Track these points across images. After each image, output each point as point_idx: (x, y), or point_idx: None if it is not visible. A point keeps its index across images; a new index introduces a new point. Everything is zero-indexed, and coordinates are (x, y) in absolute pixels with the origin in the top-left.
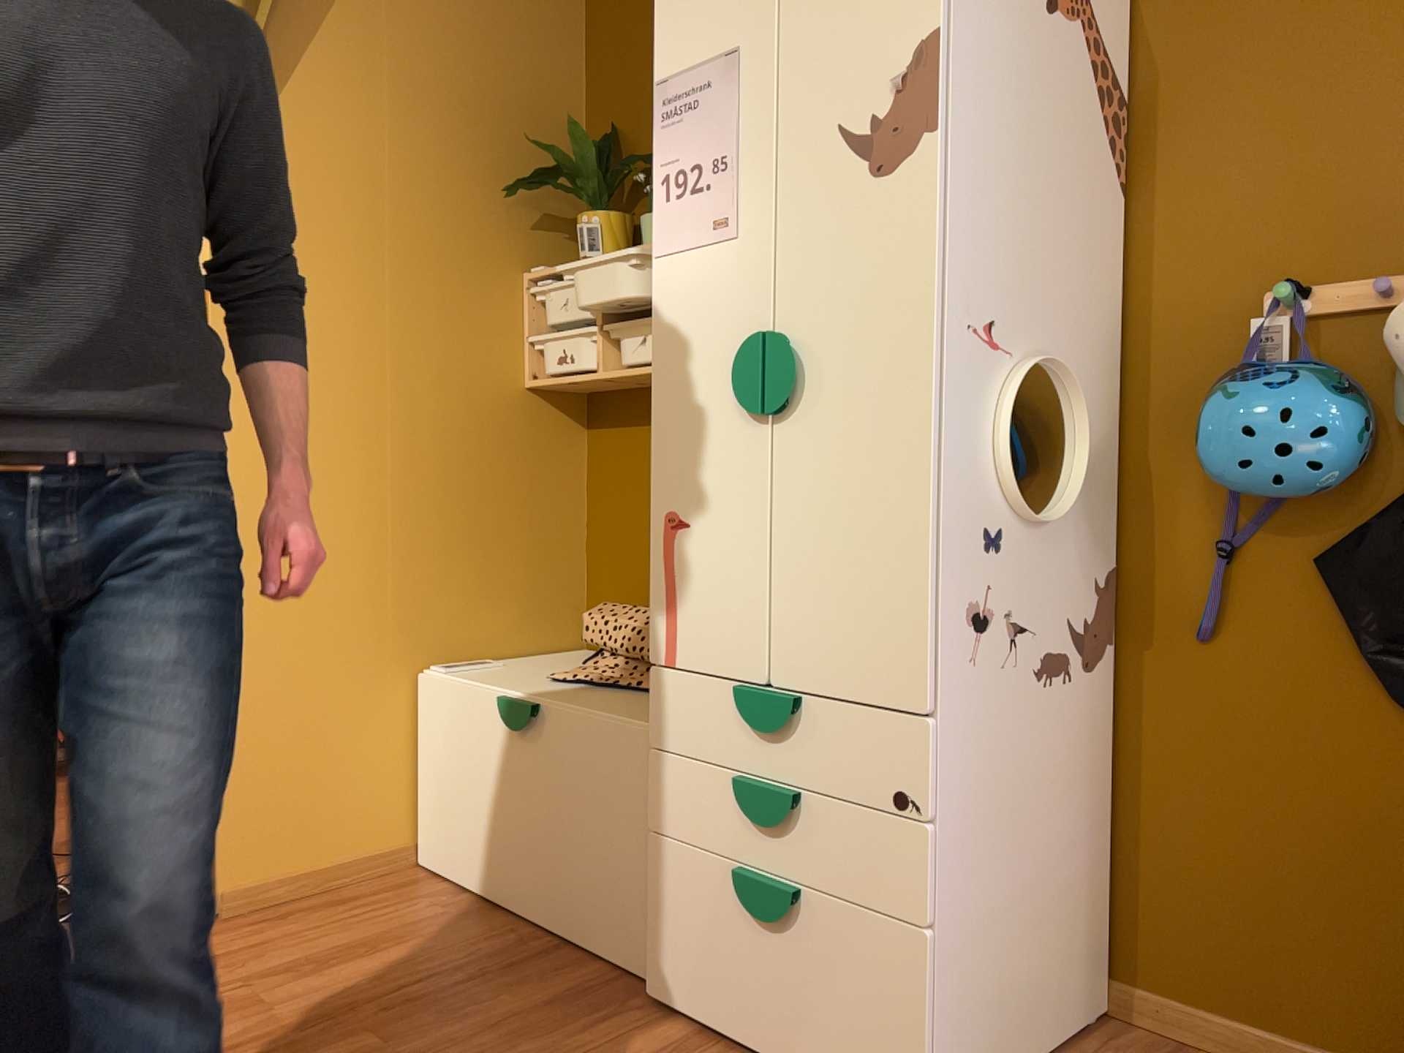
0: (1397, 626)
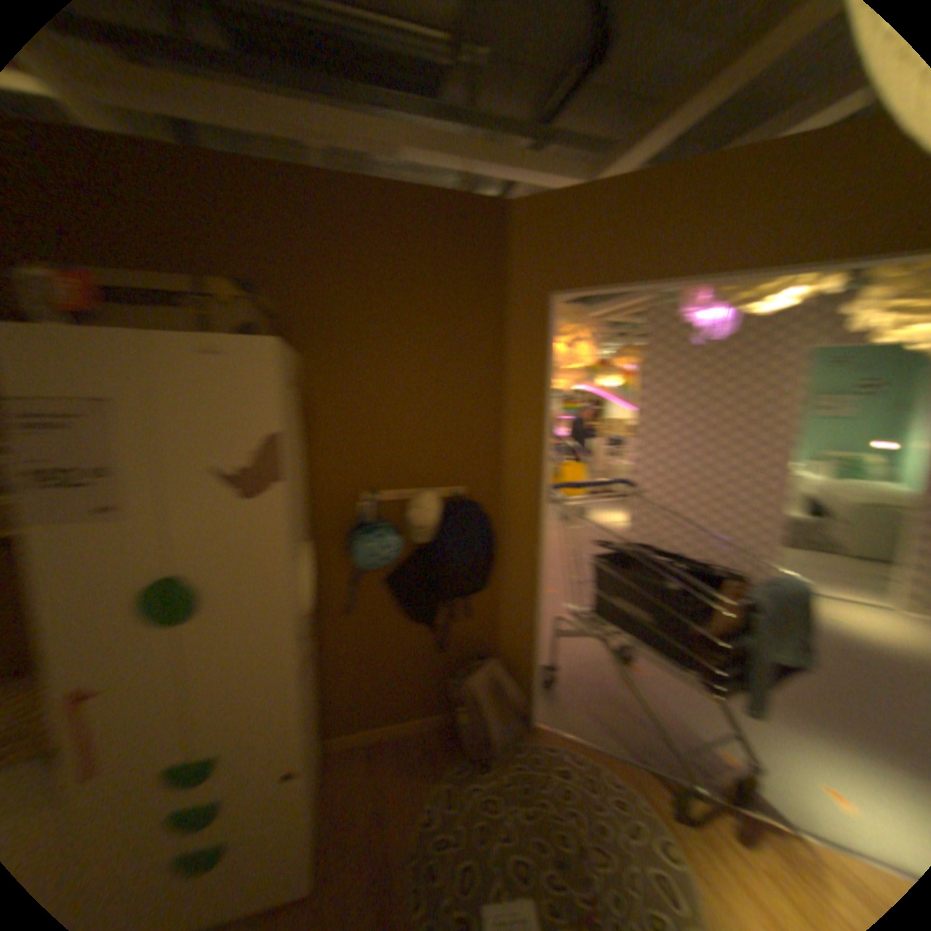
0: (404, 599)
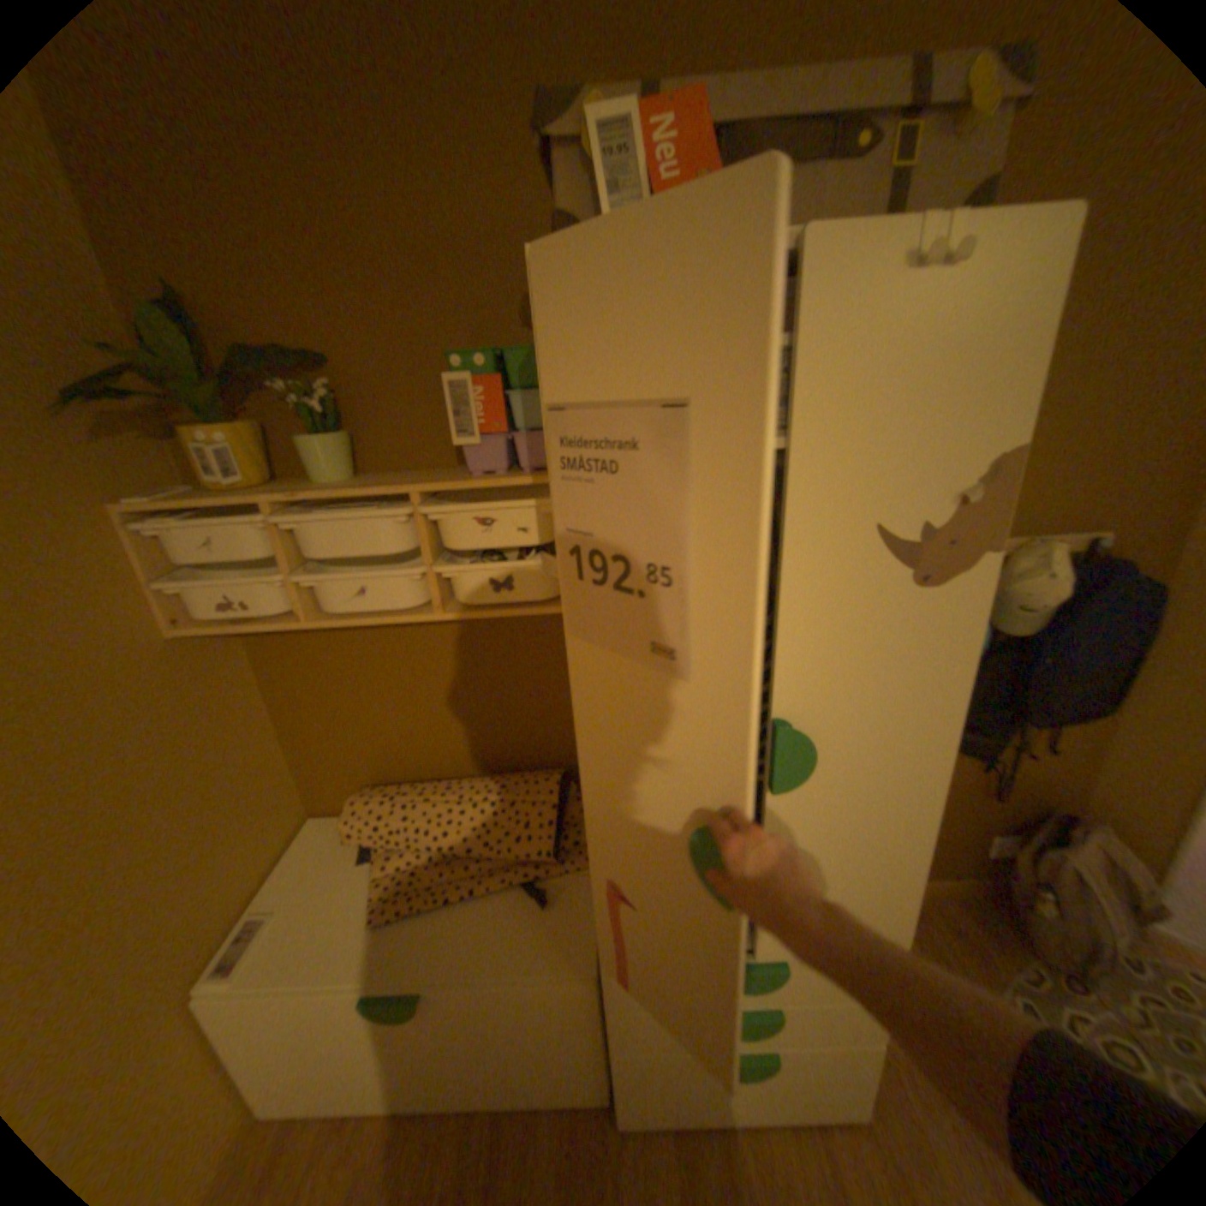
0: None
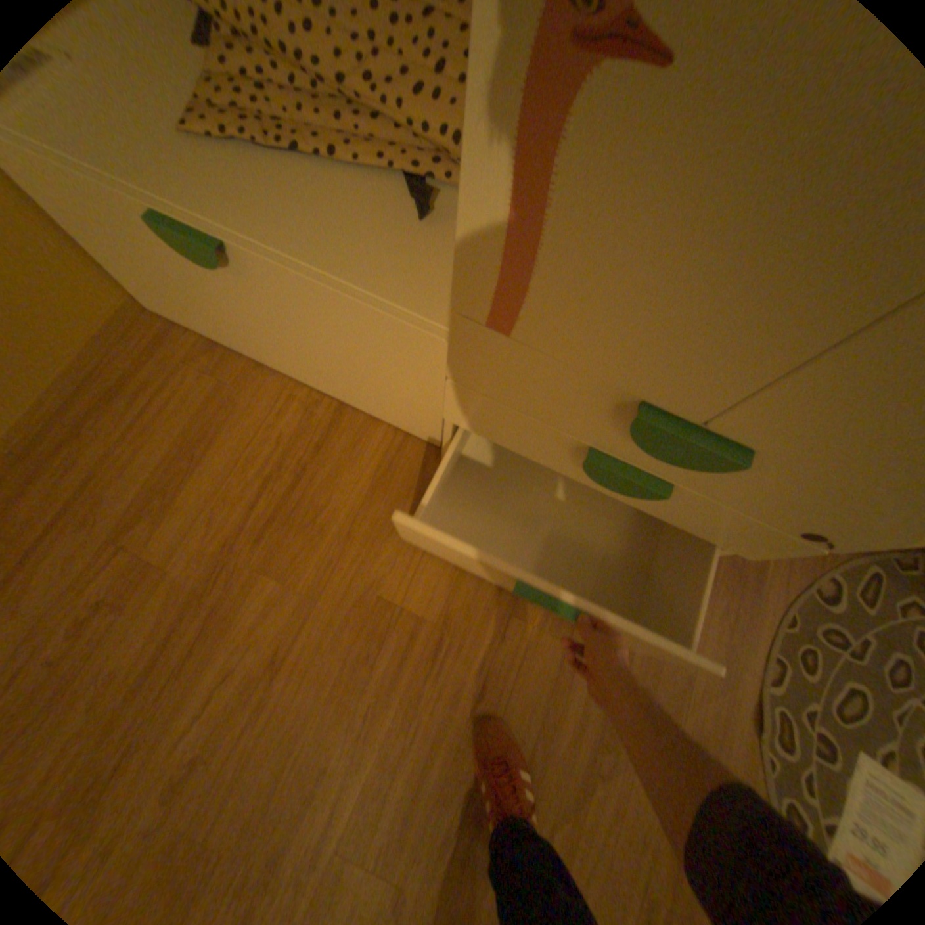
0: None
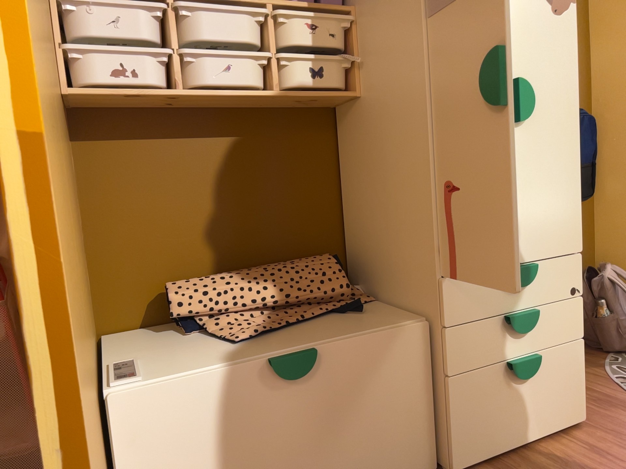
0: None
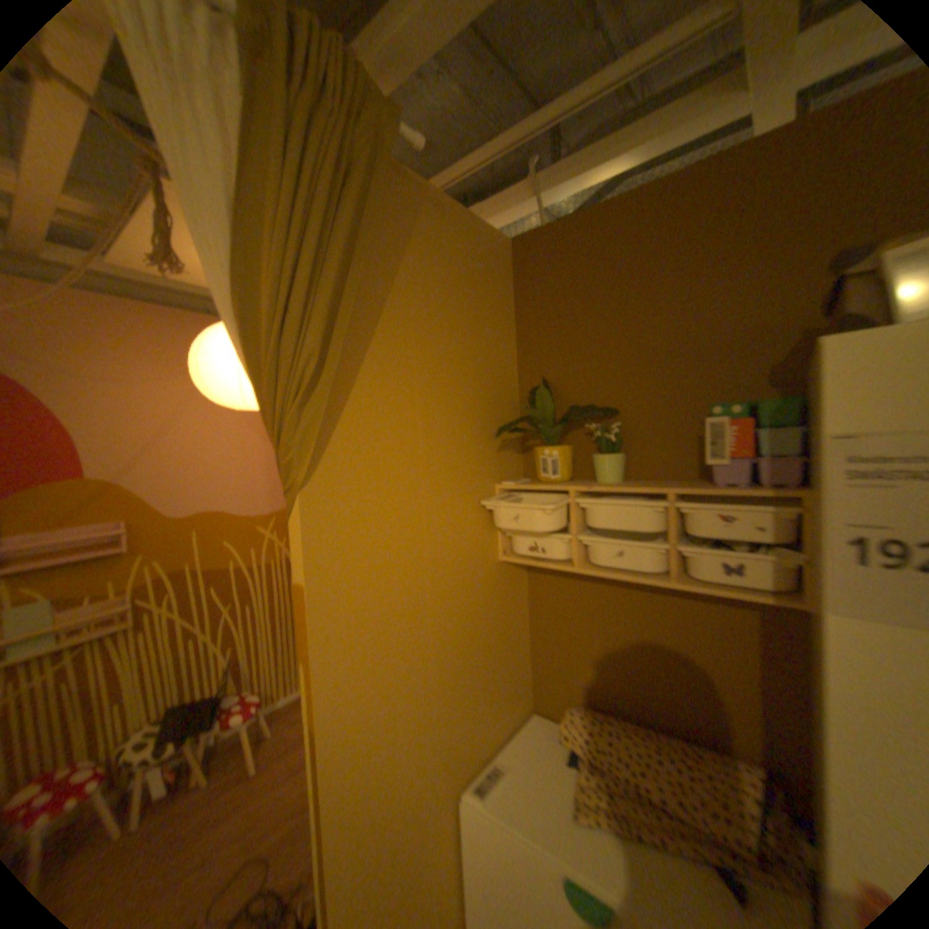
0: None
